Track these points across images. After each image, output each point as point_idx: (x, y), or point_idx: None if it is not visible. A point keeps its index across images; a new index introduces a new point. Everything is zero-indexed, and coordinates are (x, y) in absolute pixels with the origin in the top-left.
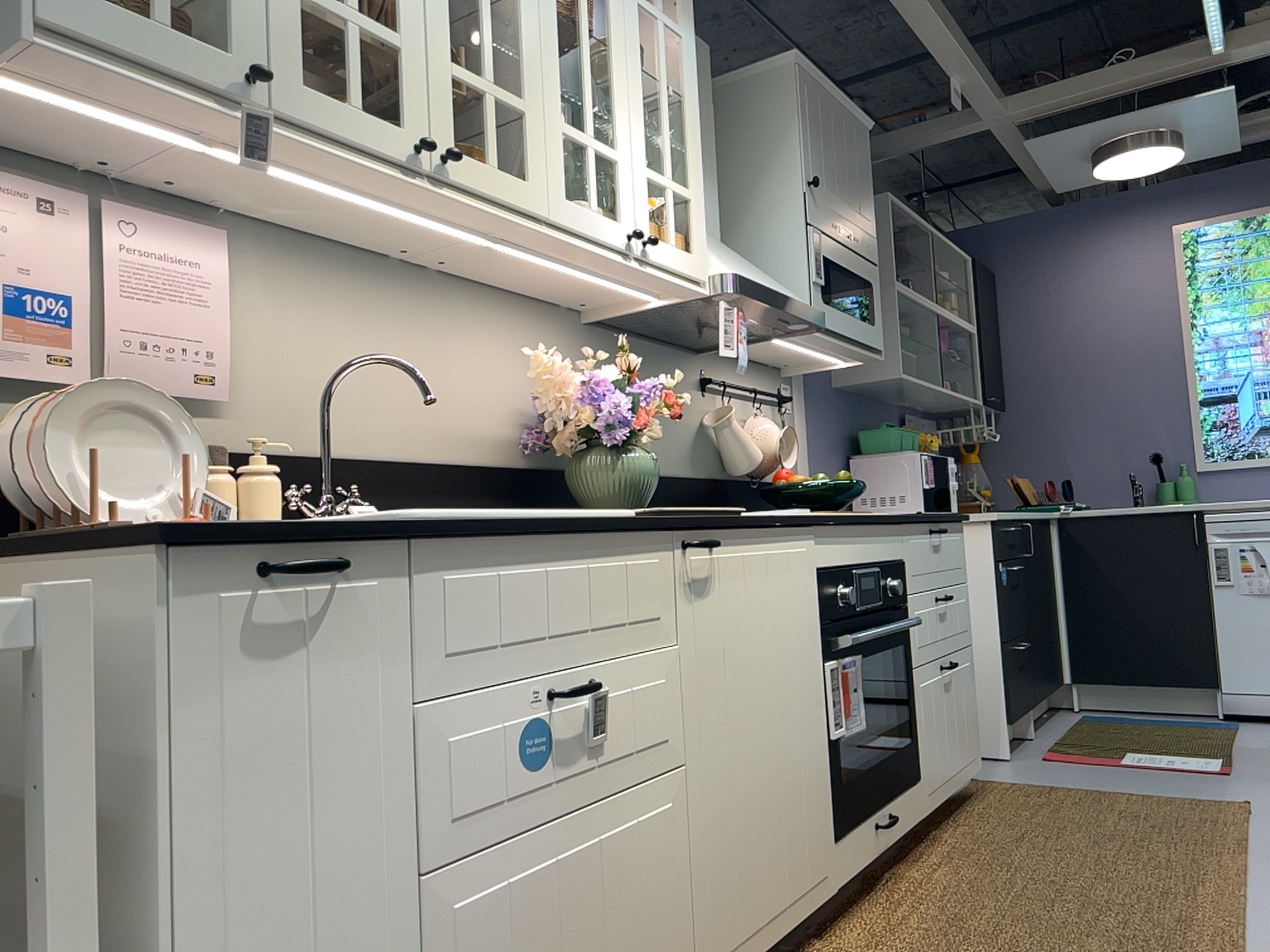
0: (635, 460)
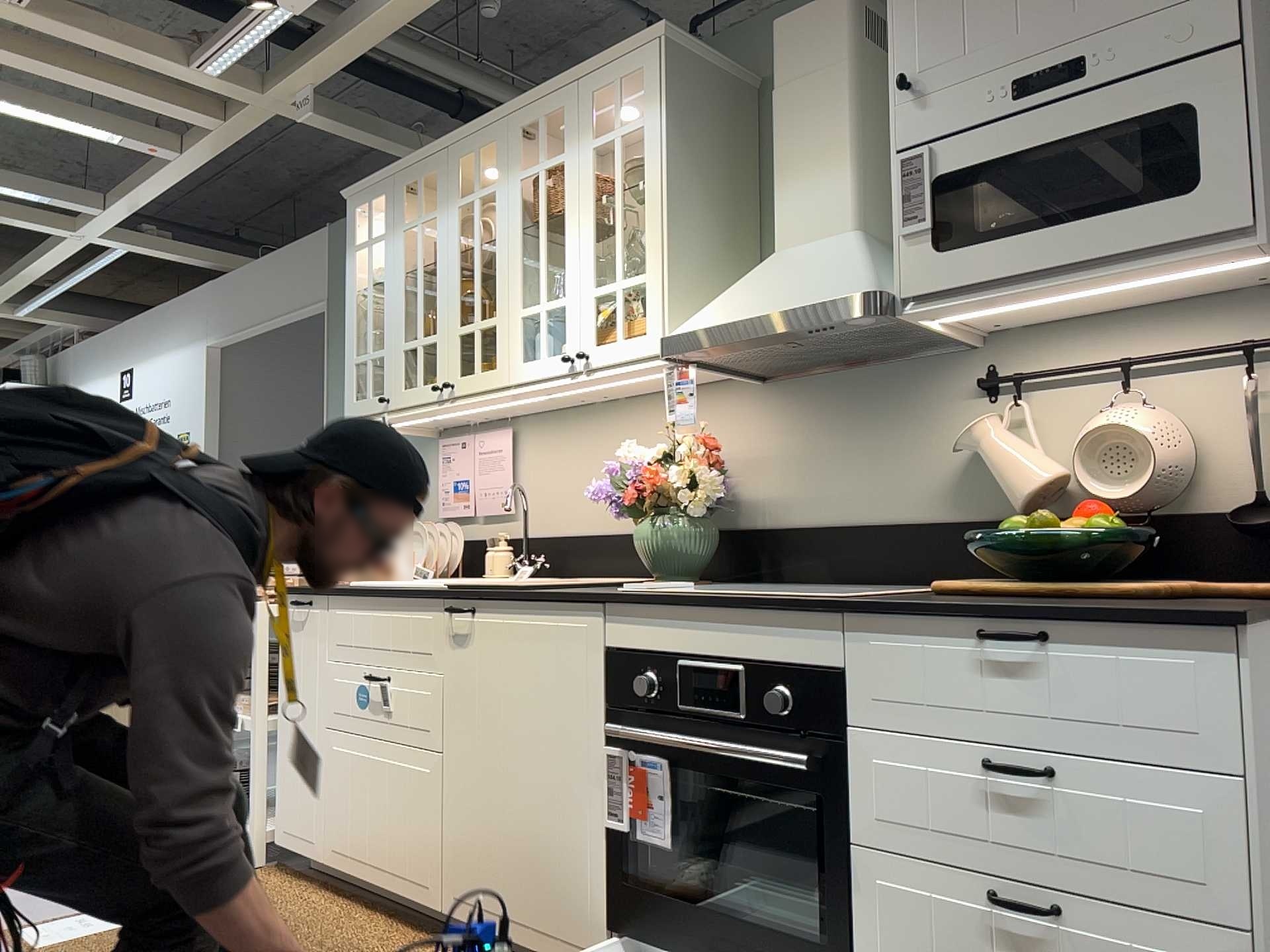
0: (652, 529)
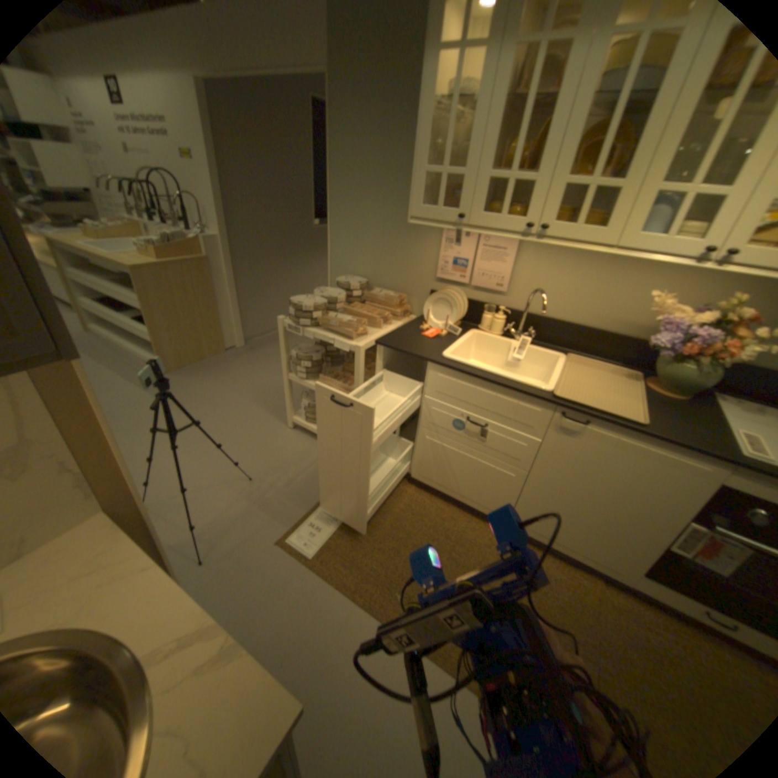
0: (690, 368)
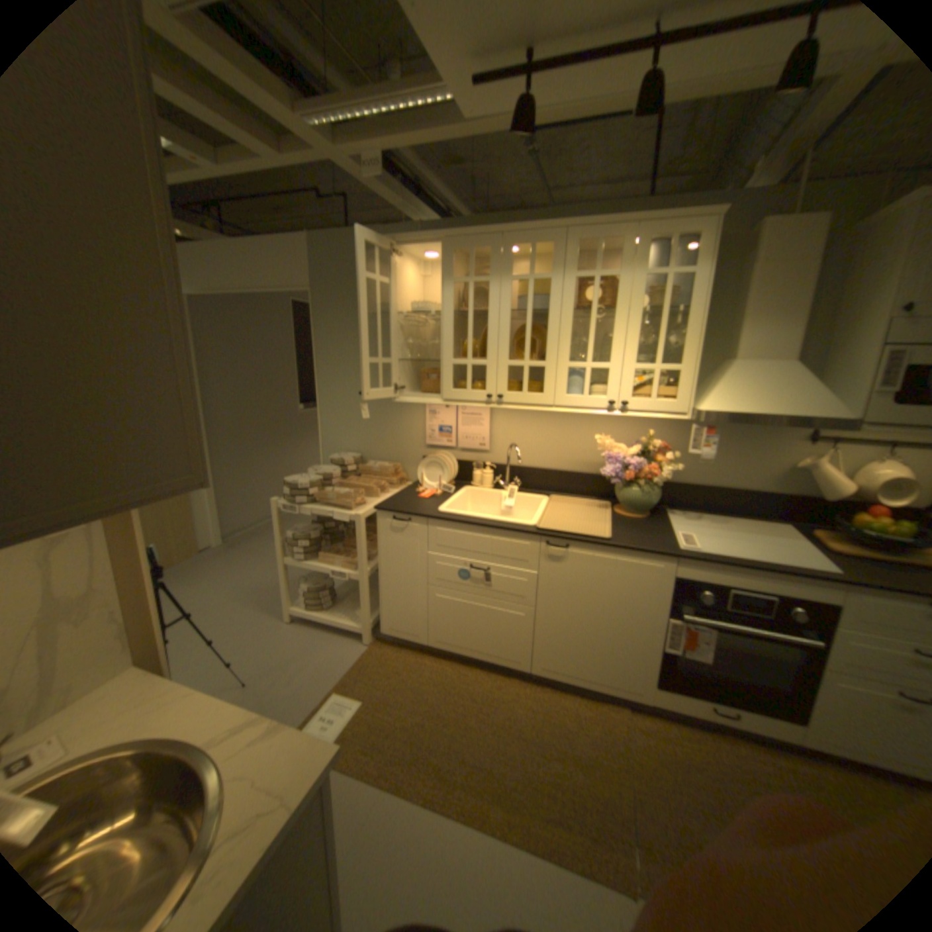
0: (639, 494)
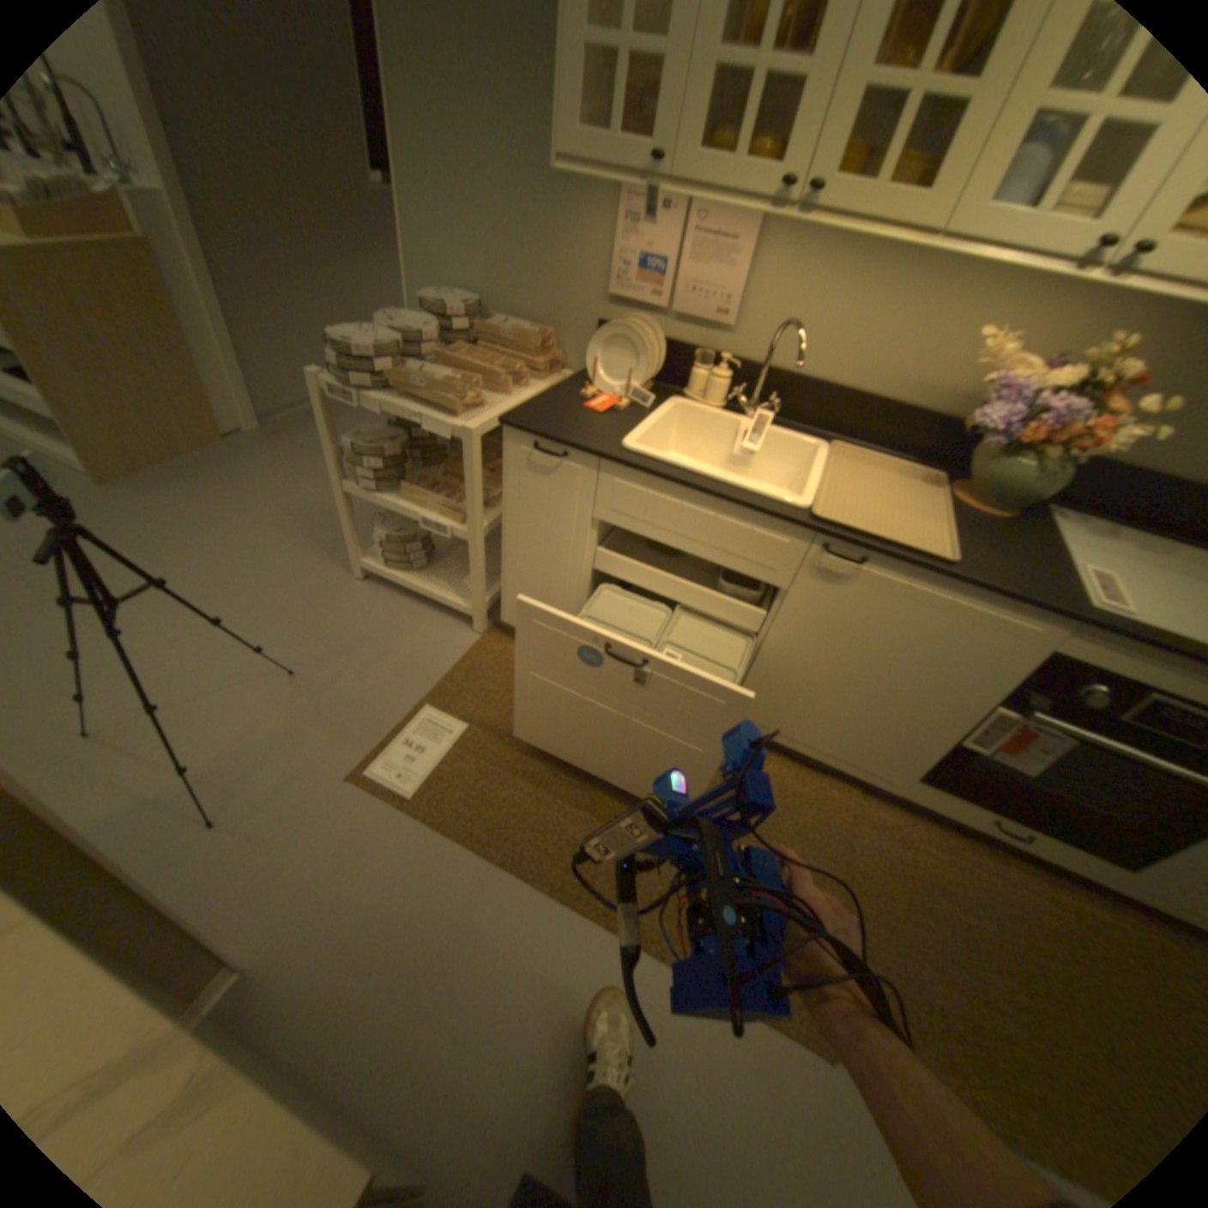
0: (1026, 466)
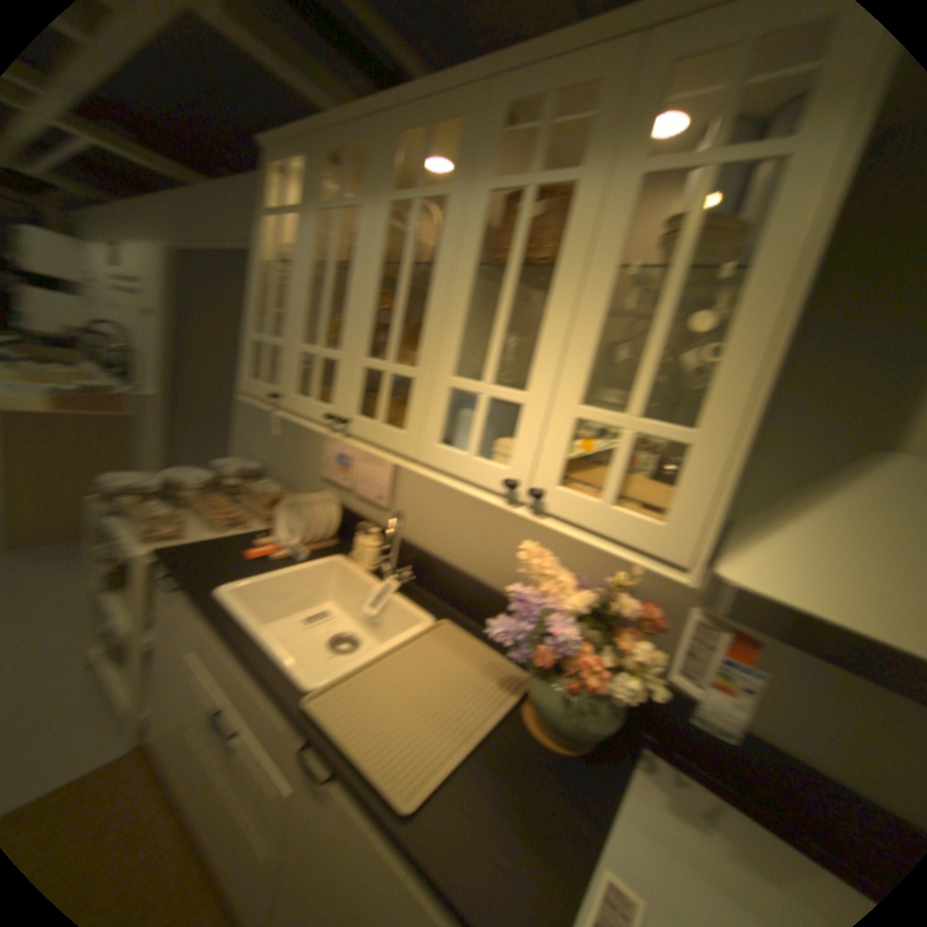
0: (563, 692)
